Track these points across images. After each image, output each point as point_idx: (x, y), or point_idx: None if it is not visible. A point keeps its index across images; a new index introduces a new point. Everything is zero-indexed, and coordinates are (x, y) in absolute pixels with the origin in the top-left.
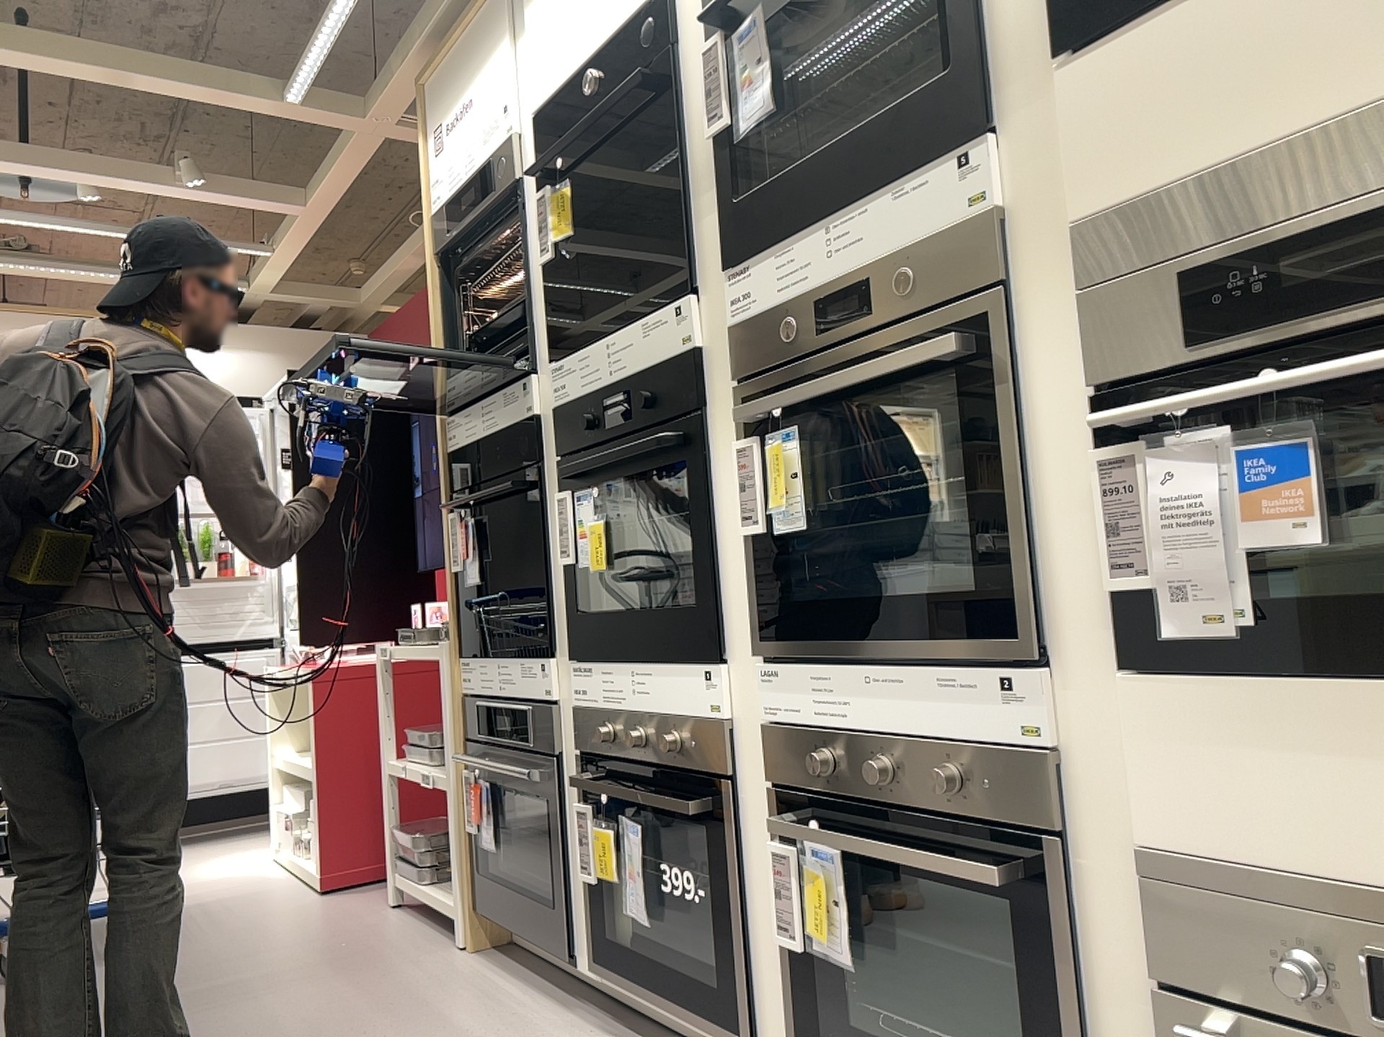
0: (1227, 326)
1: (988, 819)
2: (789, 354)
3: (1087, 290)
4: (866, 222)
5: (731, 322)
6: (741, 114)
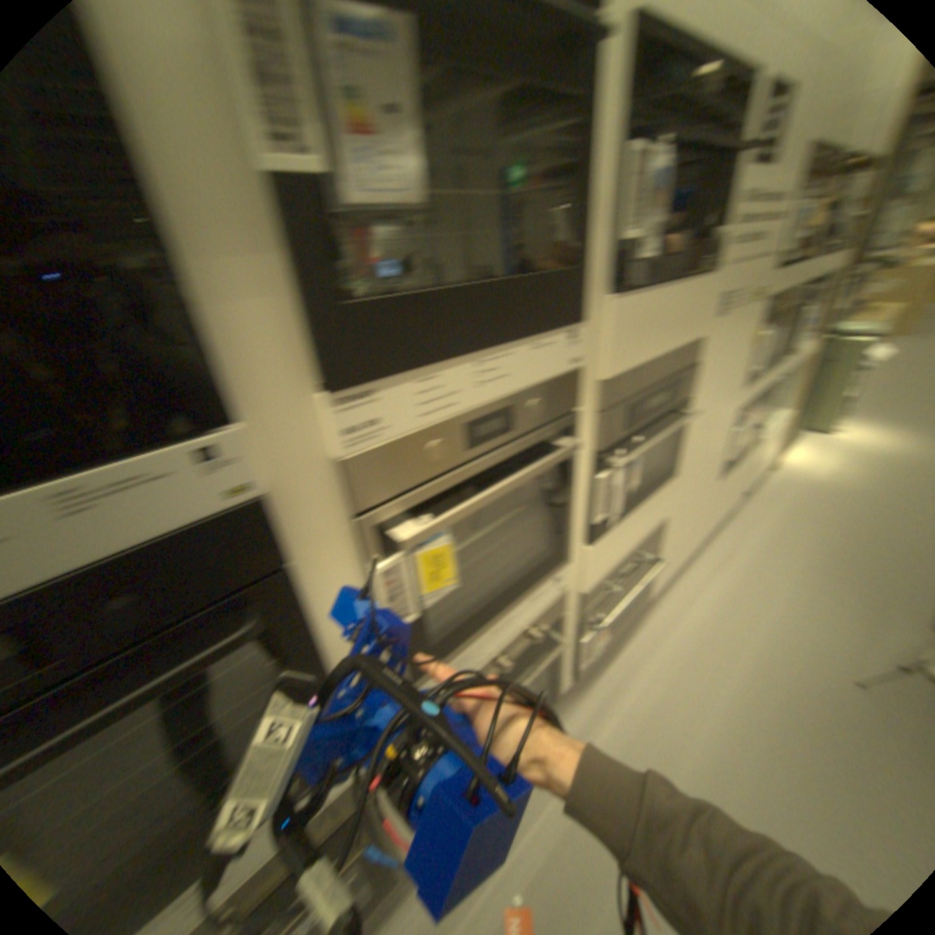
0: (636, 424)
1: (544, 633)
2: (437, 471)
3: (609, 412)
4: (518, 363)
5: (344, 451)
6: (338, 158)
